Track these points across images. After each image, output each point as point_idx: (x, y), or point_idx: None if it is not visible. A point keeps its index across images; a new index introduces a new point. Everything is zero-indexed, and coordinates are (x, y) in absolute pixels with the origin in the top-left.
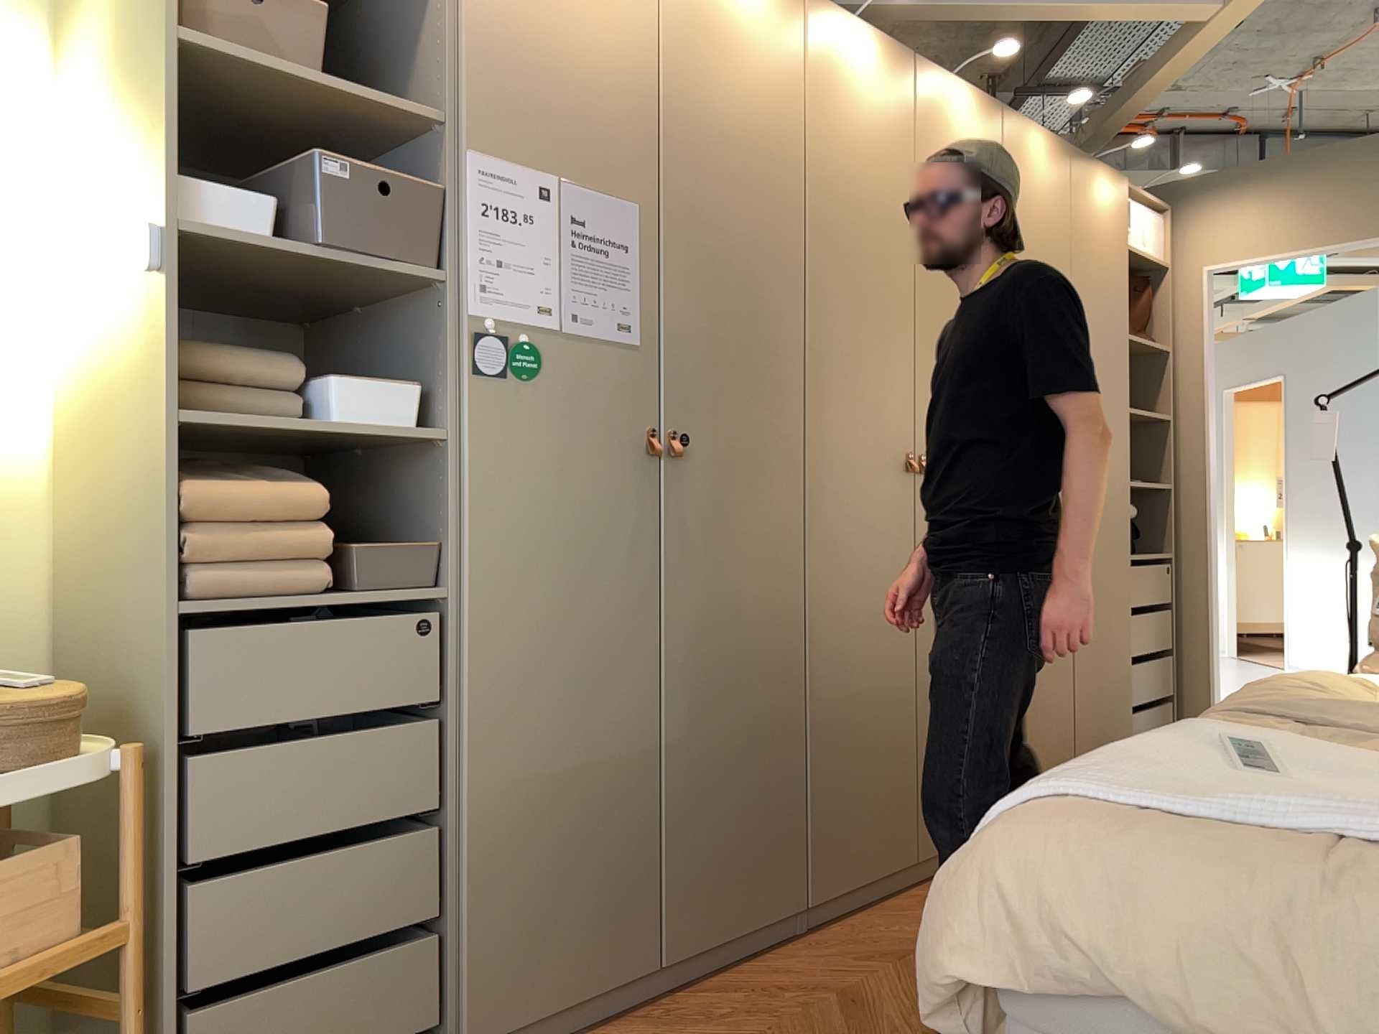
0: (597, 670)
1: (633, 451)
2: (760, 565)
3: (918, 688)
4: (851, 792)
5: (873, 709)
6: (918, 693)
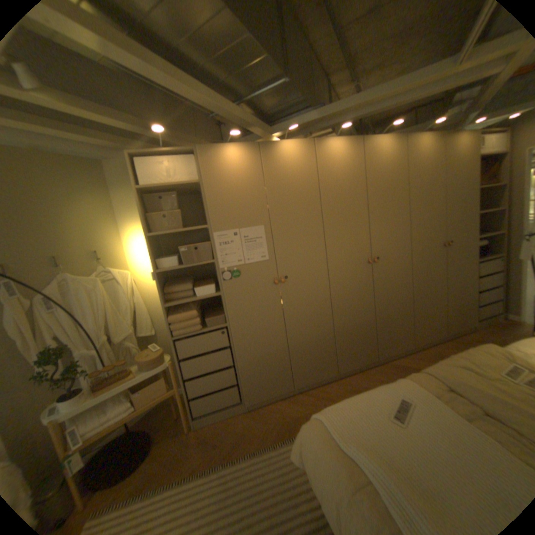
0: (267, 333)
1: (270, 284)
2: (314, 301)
3: (375, 319)
4: (351, 348)
5: (357, 328)
6: (375, 320)
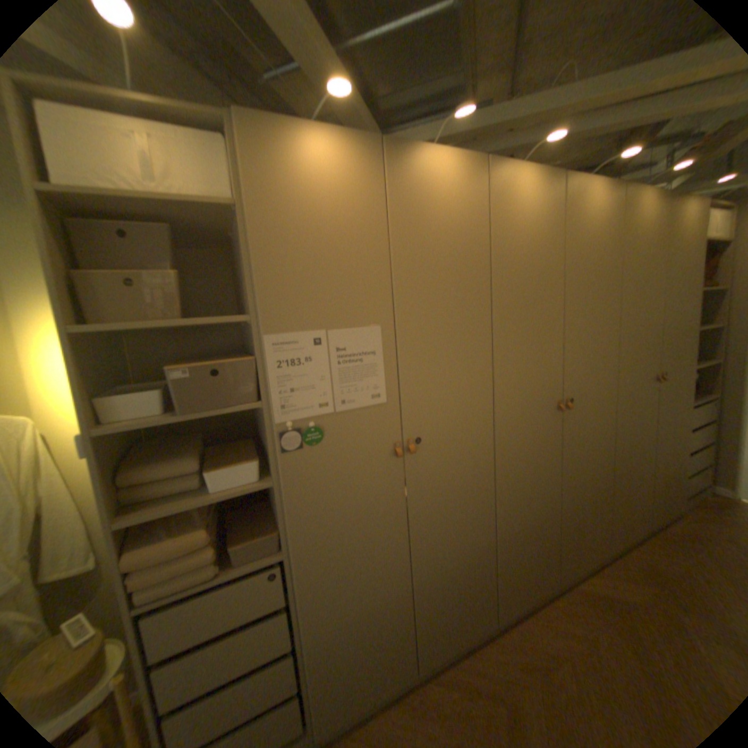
0: (372, 566)
1: (385, 457)
2: (466, 487)
3: (560, 512)
4: (521, 572)
5: (533, 532)
6: (560, 514)
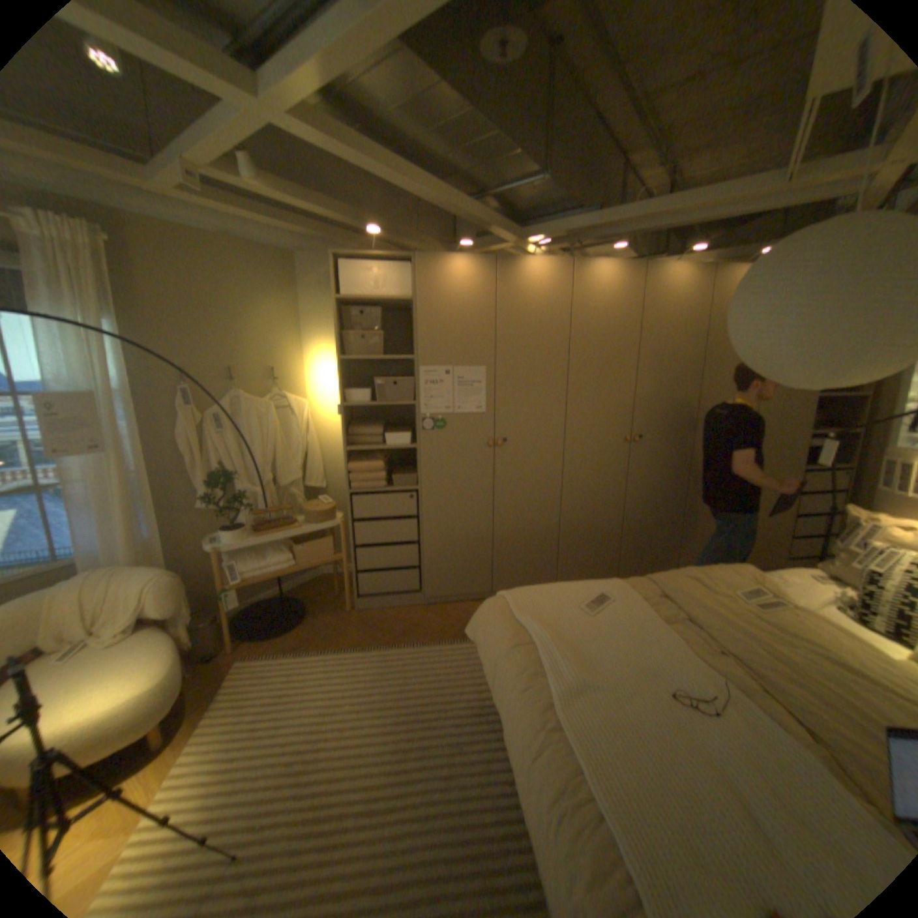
0: (467, 509)
1: (481, 446)
2: (537, 479)
3: (622, 521)
4: (579, 553)
5: (593, 528)
6: (622, 523)
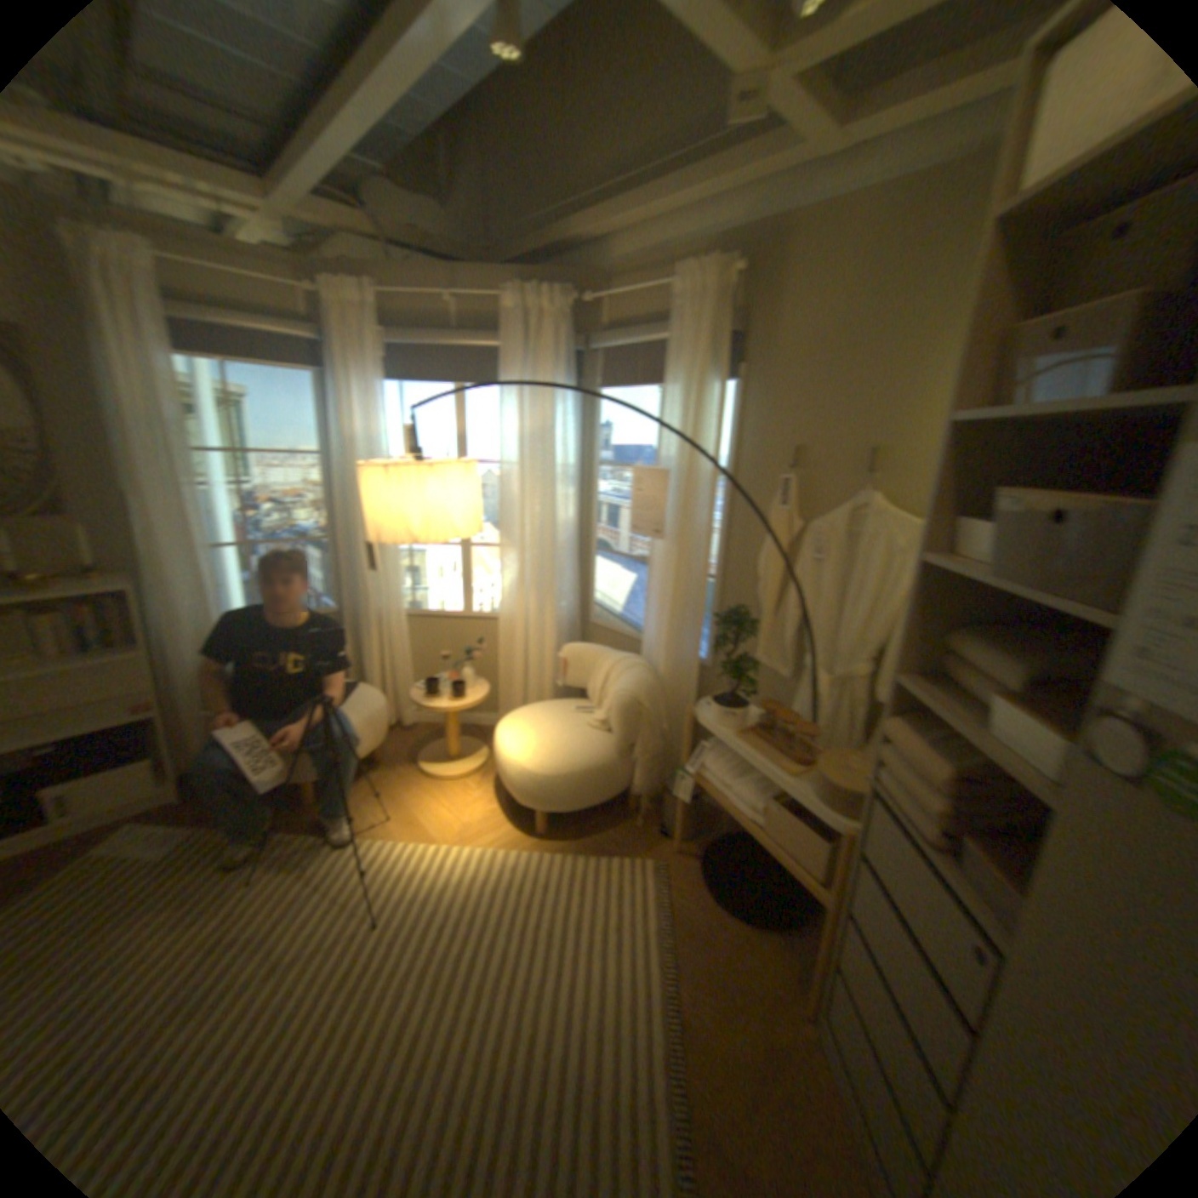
0: None
1: None
2: None
3: None
4: None
5: None
6: None
